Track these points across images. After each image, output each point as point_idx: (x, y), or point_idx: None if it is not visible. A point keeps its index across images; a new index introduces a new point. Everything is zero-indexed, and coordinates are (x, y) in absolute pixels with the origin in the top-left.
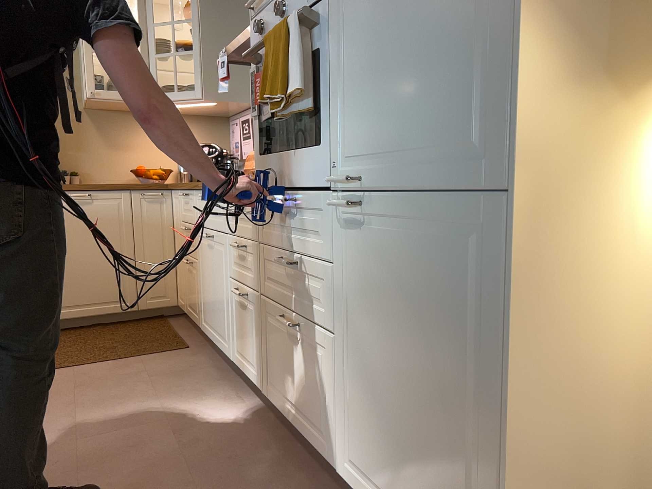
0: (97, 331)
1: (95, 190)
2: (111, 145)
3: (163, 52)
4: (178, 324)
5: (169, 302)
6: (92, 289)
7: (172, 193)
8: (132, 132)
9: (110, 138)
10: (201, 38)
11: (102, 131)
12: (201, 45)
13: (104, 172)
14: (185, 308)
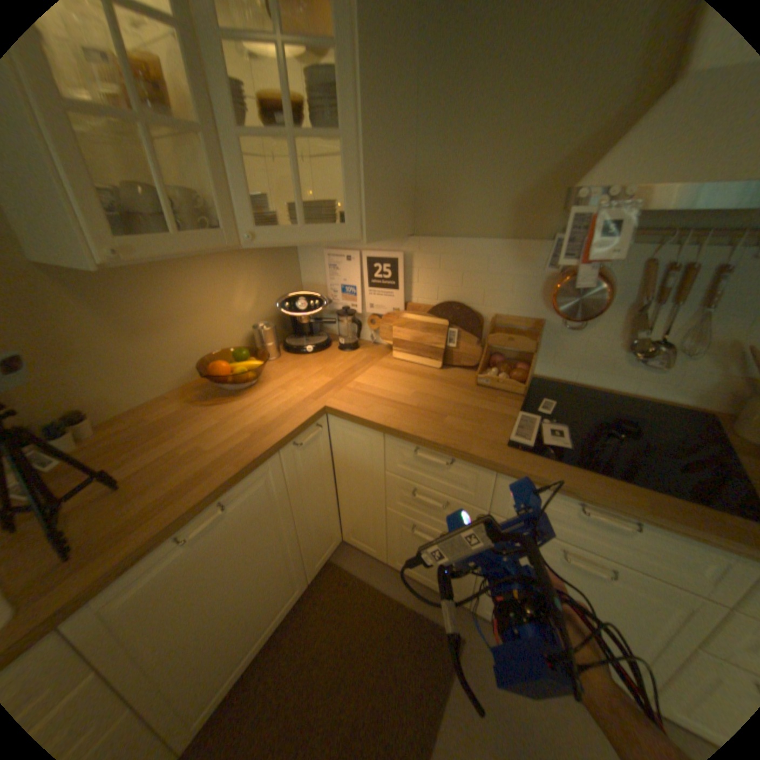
0: (277, 660)
1: (228, 489)
2: (127, 330)
3: (234, 118)
4: (362, 569)
5: (334, 546)
6: (254, 622)
7: (332, 417)
8: (161, 293)
9: (122, 317)
10: (357, 100)
11: (99, 306)
12: (358, 122)
13: (133, 384)
14: (382, 558)
